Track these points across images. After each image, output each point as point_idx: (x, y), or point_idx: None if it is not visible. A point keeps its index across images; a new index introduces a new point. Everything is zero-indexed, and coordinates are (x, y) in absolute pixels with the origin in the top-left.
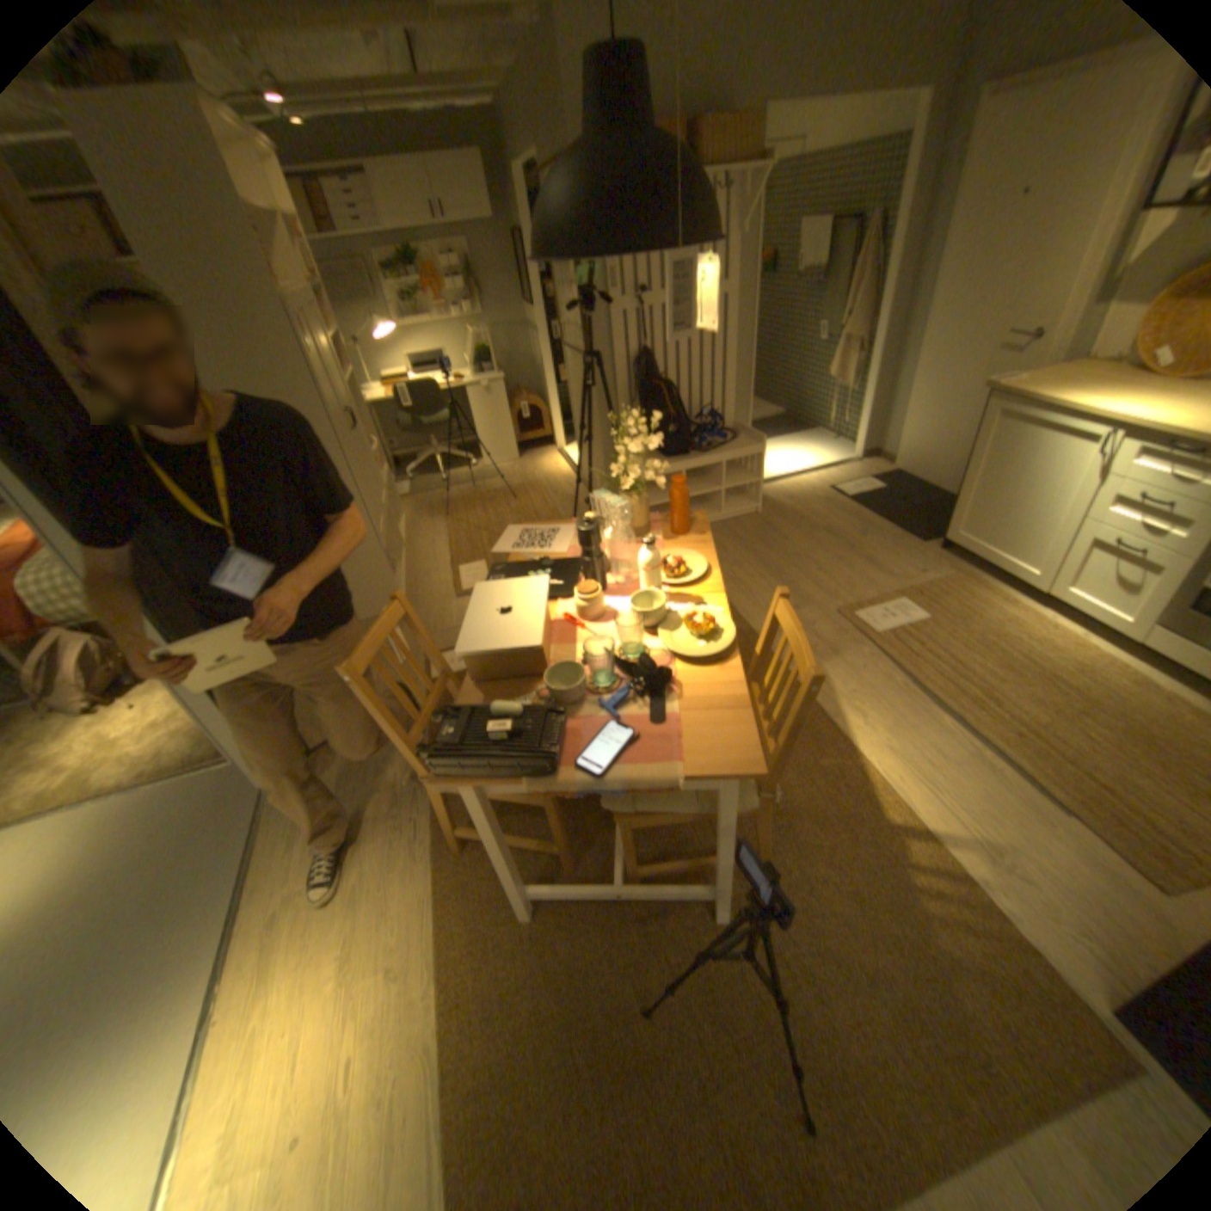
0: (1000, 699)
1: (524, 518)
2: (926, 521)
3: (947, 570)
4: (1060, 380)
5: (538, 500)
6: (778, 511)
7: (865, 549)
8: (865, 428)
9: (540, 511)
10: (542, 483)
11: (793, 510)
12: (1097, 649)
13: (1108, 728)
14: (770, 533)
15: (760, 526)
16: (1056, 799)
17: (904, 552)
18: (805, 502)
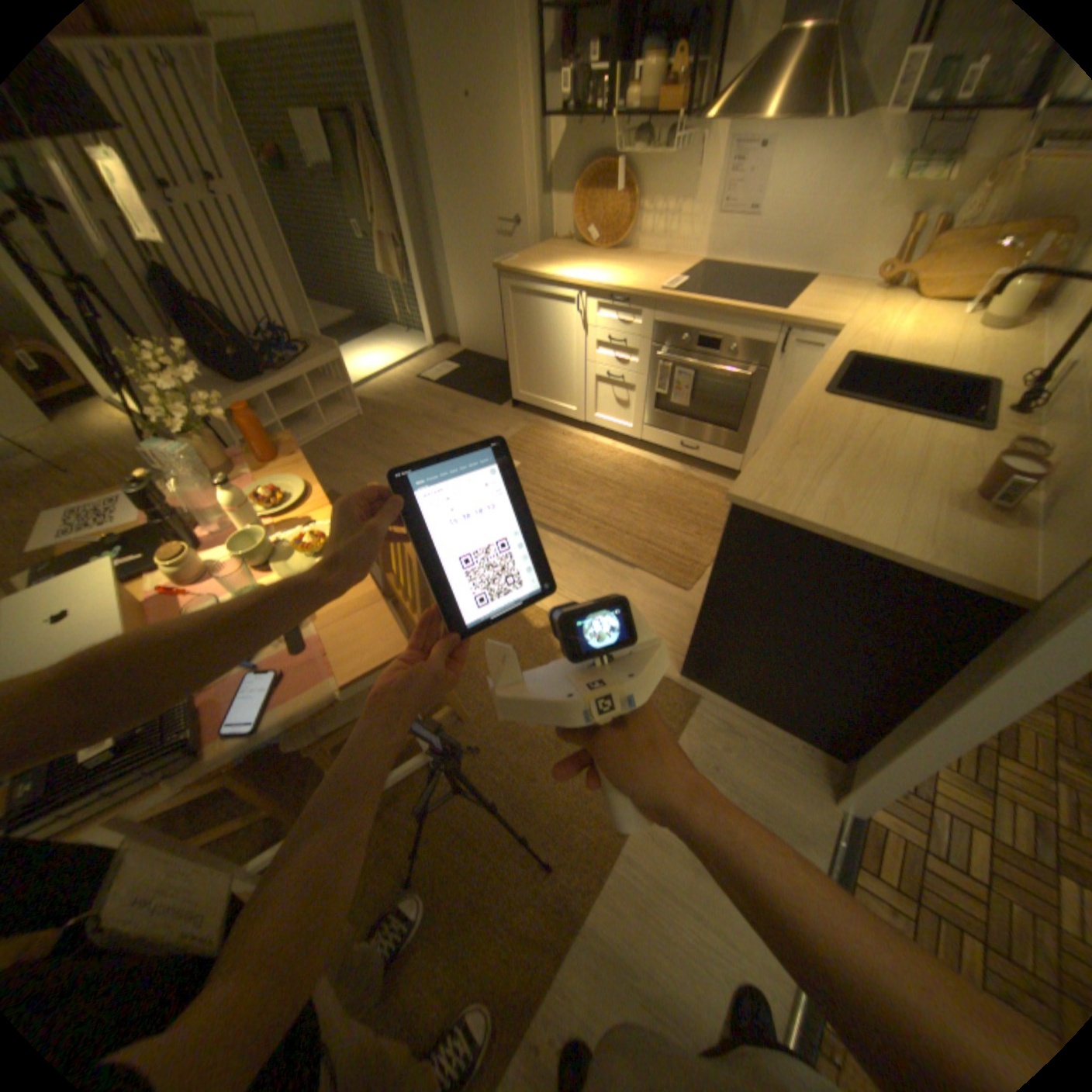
0: (577, 507)
1: (87, 492)
2: (496, 388)
3: (521, 423)
4: (539, 258)
5: (99, 465)
6: (377, 409)
7: (459, 424)
8: (426, 318)
9: (107, 478)
10: (96, 444)
11: (391, 405)
12: (620, 451)
13: (637, 502)
14: (377, 432)
15: (366, 428)
16: (623, 561)
17: (488, 418)
18: (399, 395)
